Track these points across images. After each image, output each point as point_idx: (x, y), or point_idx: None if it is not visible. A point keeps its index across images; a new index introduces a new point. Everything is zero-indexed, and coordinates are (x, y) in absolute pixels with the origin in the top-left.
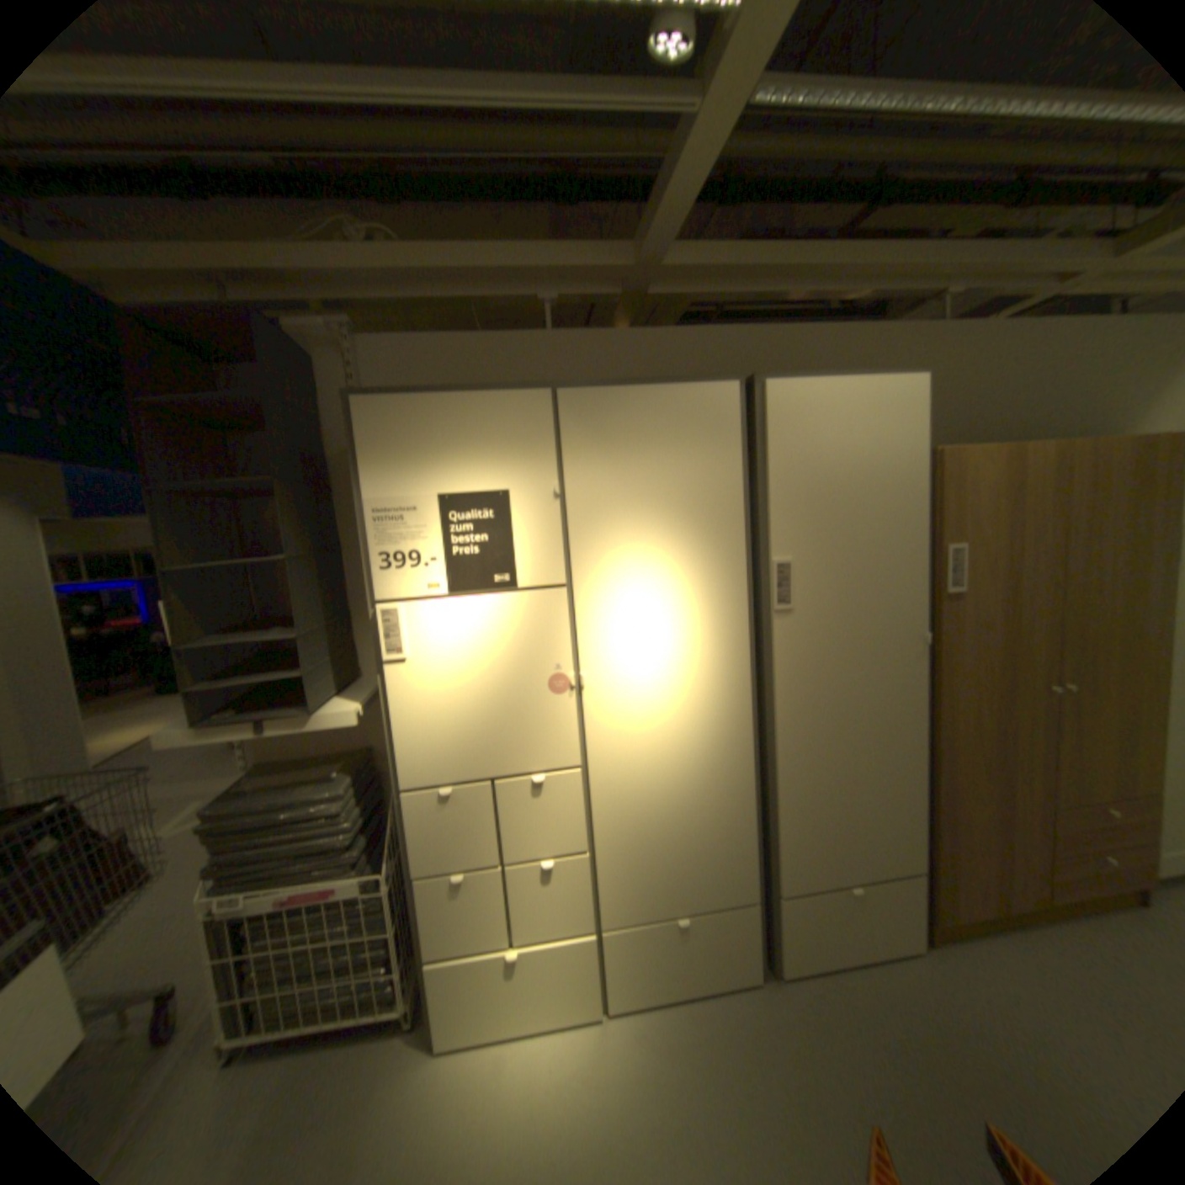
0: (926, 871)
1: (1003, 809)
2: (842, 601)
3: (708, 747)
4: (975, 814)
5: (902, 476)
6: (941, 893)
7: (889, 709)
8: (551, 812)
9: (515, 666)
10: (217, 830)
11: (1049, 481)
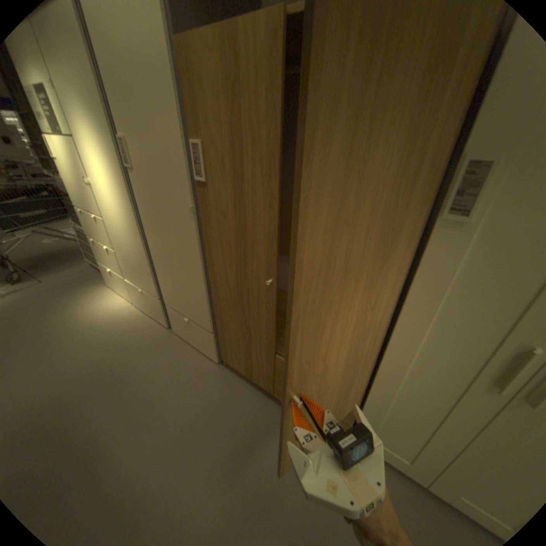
0: (212, 331)
1: (244, 330)
2: (149, 169)
3: (128, 227)
4: (230, 322)
5: (154, 71)
6: (220, 345)
7: (182, 243)
8: (101, 231)
9: (75, 170)
10: (66, 203)
11: (259, 72)
